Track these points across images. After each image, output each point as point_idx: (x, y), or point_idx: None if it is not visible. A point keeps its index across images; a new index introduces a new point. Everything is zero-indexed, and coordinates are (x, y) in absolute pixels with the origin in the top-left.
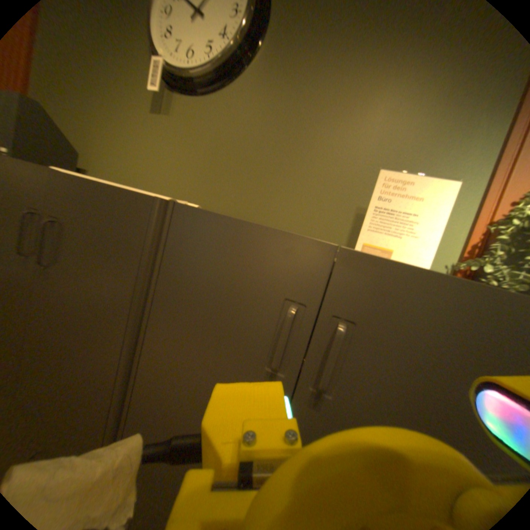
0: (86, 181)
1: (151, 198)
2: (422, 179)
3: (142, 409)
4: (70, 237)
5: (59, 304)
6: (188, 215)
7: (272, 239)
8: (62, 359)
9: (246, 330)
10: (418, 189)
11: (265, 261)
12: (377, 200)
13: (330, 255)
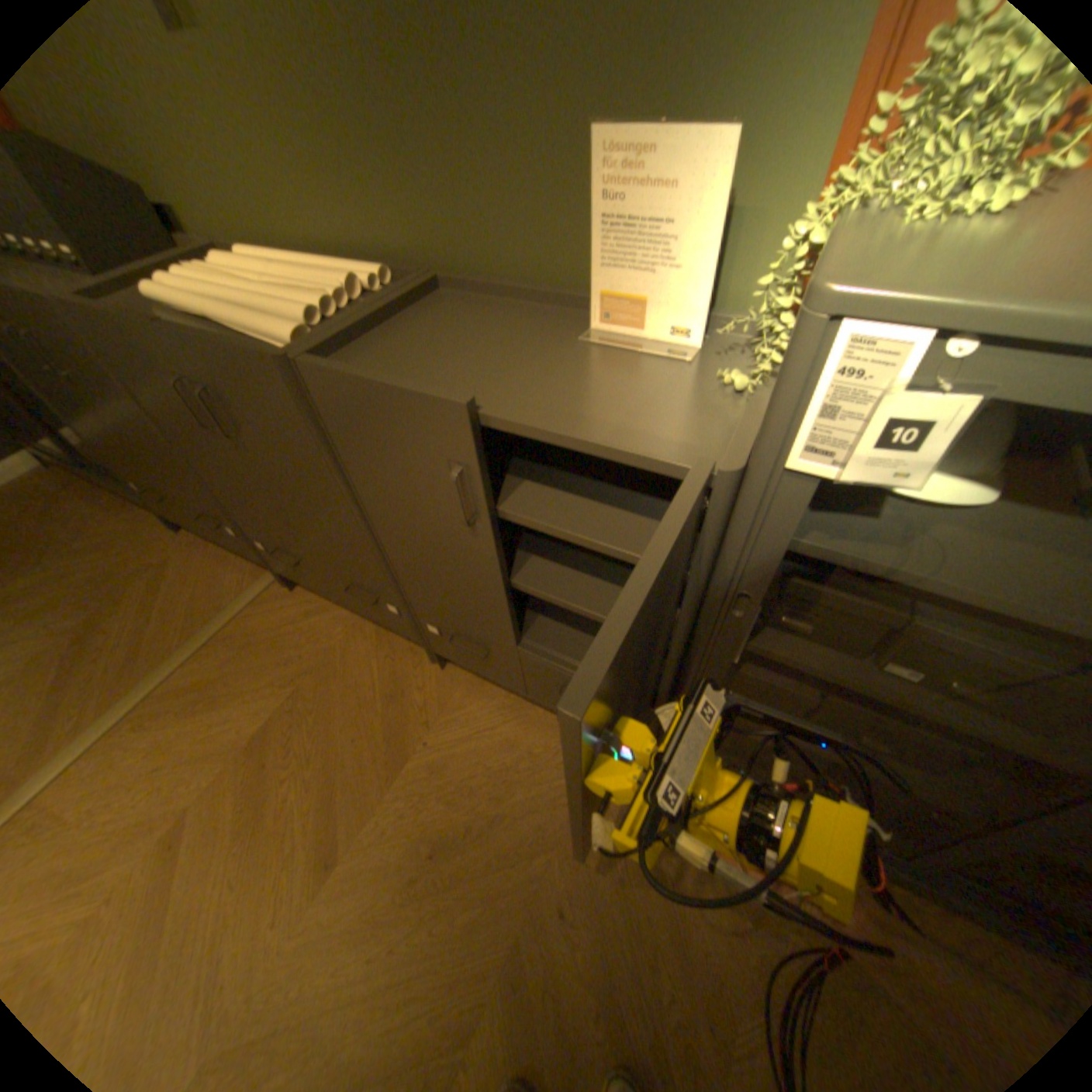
0: (193, 337)
1: (269, 346)
2: (667, 134)
3: (395, 557)
4: (230, 406)
5: (273, 474)
6: (314, 376)
7: (404, 400)
8: (312, 520)
9: (432, 491)
10: (664, 163)
11: (411, 425)
12: (601, 200)
13: (463, 416)
